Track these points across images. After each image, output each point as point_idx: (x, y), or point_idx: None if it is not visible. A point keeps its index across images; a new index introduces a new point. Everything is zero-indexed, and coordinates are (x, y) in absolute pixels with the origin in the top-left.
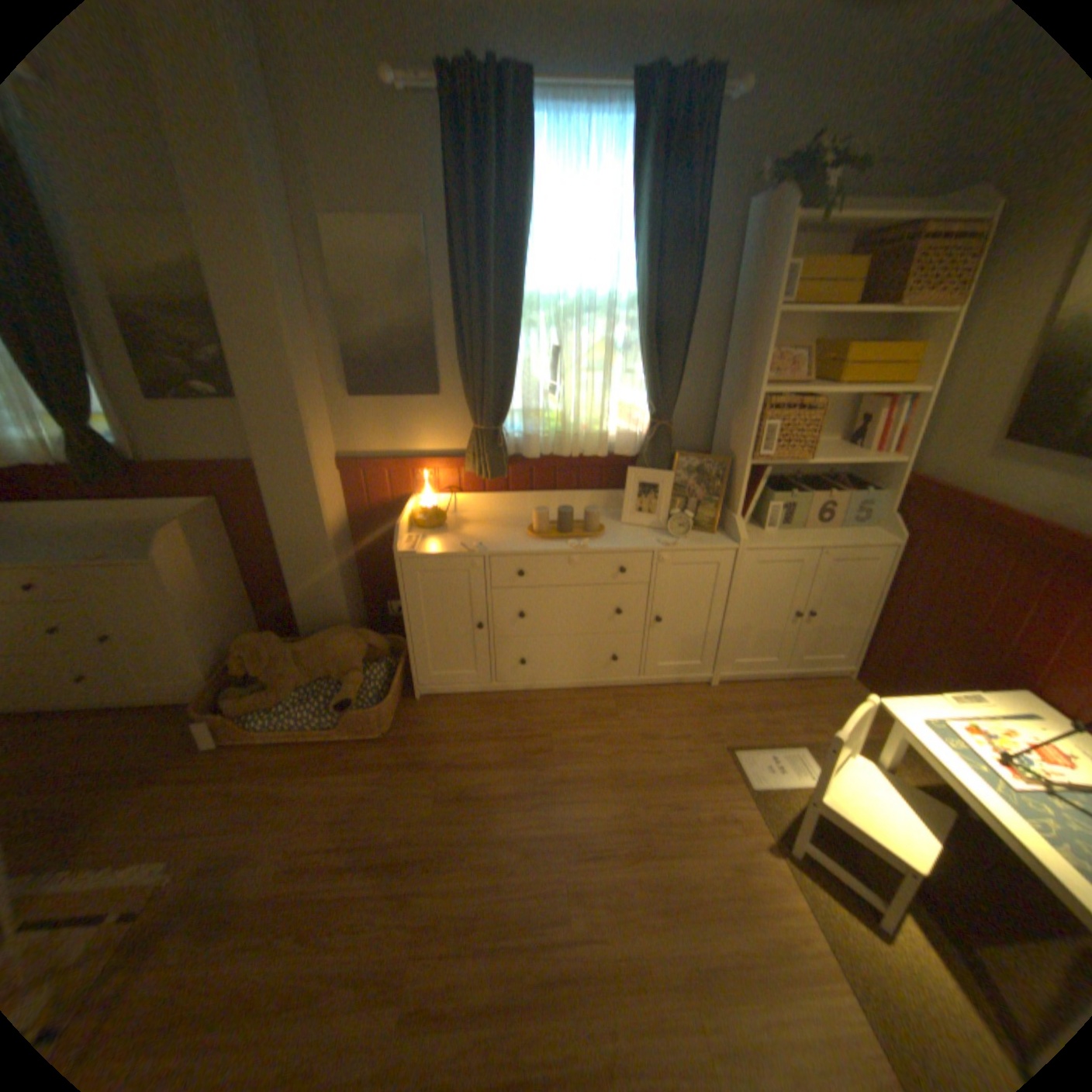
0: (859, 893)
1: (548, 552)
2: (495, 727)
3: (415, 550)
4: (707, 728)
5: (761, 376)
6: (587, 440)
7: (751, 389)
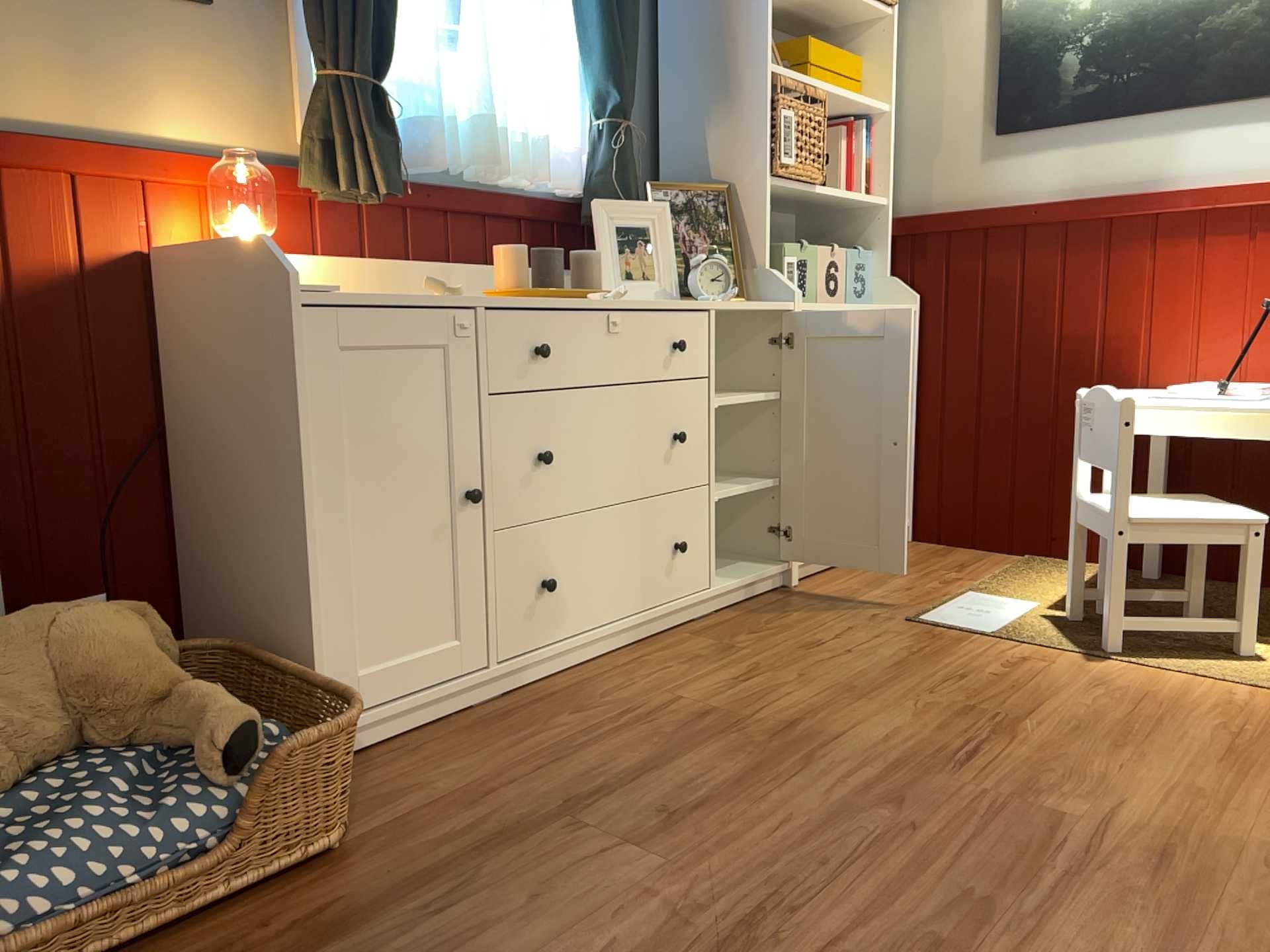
0: (1202, 628)
1: (576, 308)
2: (572, 731)
3: (335, 288)
4: (855, 615)
5: (763, 48)
6: (506, 158)
7: (745, 73)
